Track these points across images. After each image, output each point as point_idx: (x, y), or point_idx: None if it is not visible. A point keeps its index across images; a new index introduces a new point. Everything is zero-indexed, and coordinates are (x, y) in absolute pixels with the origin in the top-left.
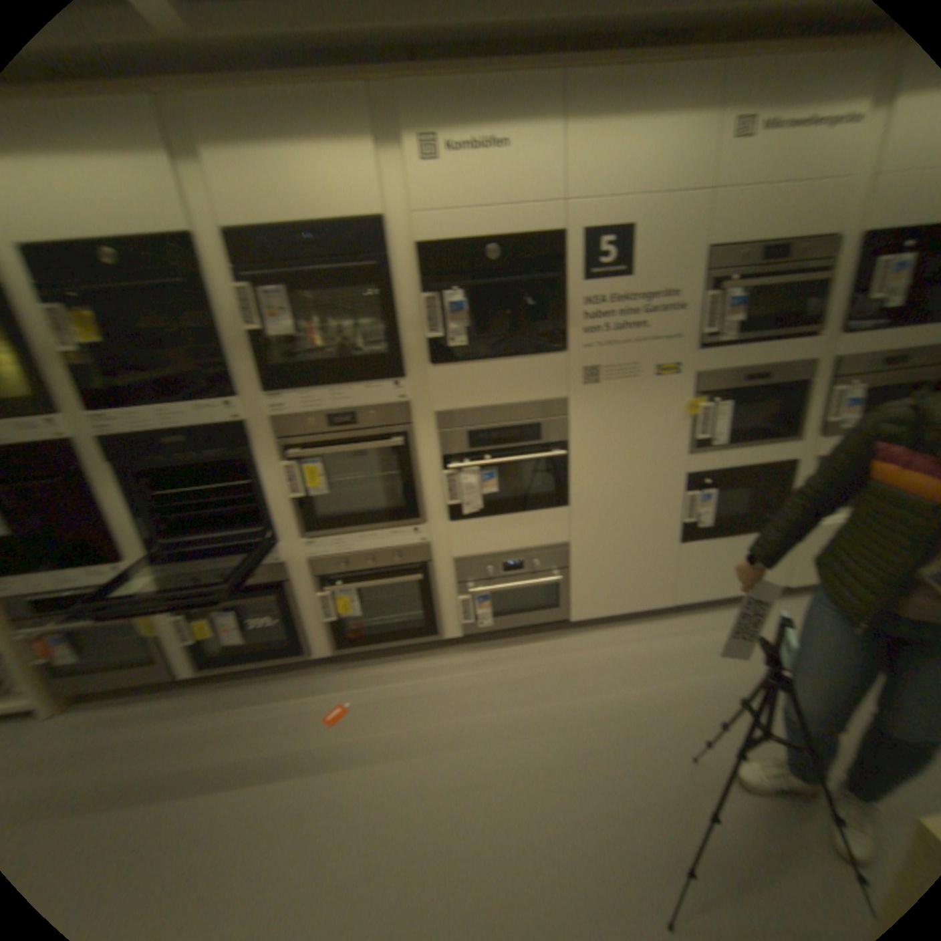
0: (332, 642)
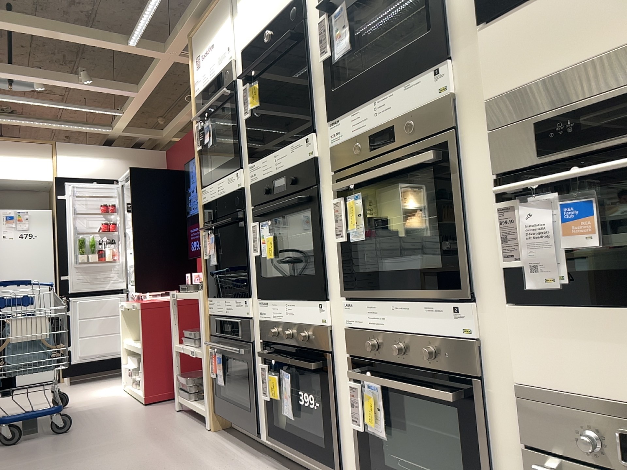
0: (364, 466)
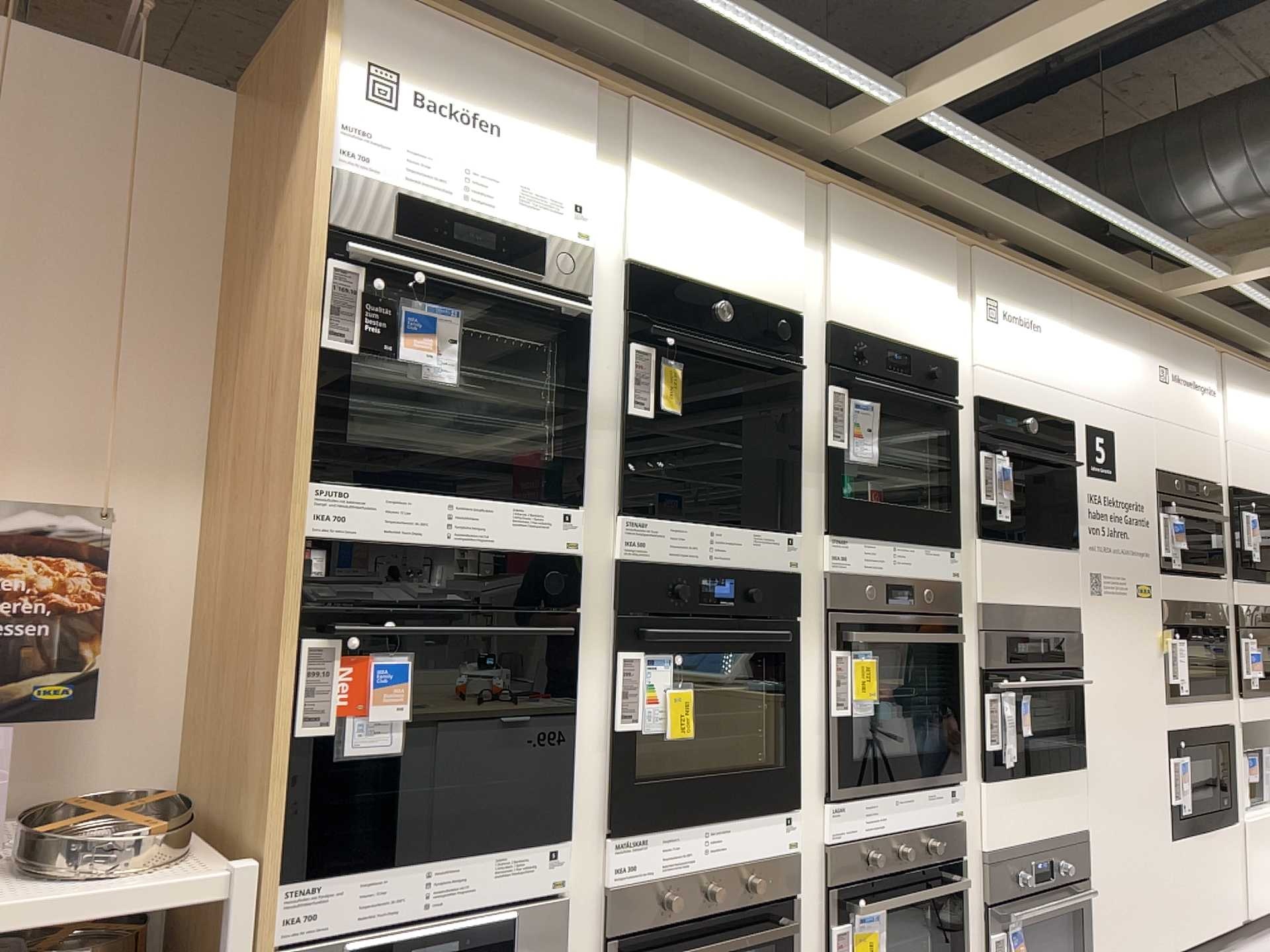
0: None
